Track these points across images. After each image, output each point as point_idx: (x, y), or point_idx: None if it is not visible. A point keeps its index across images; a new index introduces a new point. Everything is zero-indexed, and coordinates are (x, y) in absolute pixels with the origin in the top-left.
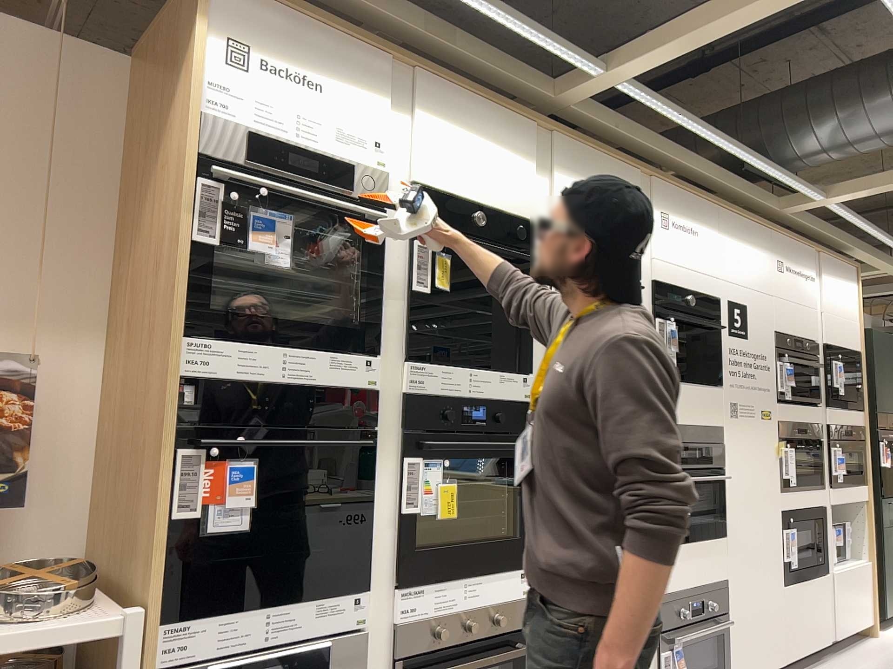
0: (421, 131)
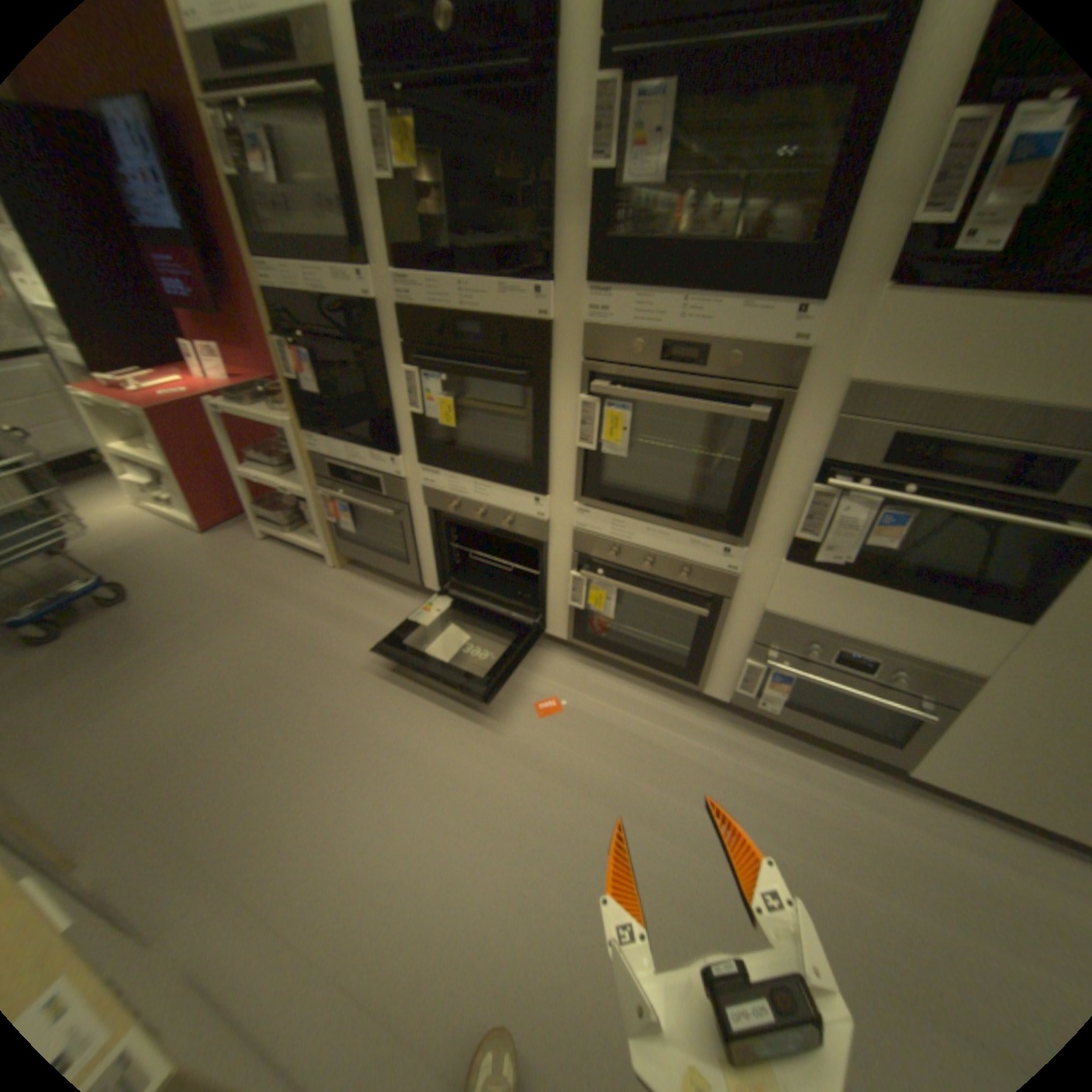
0: None
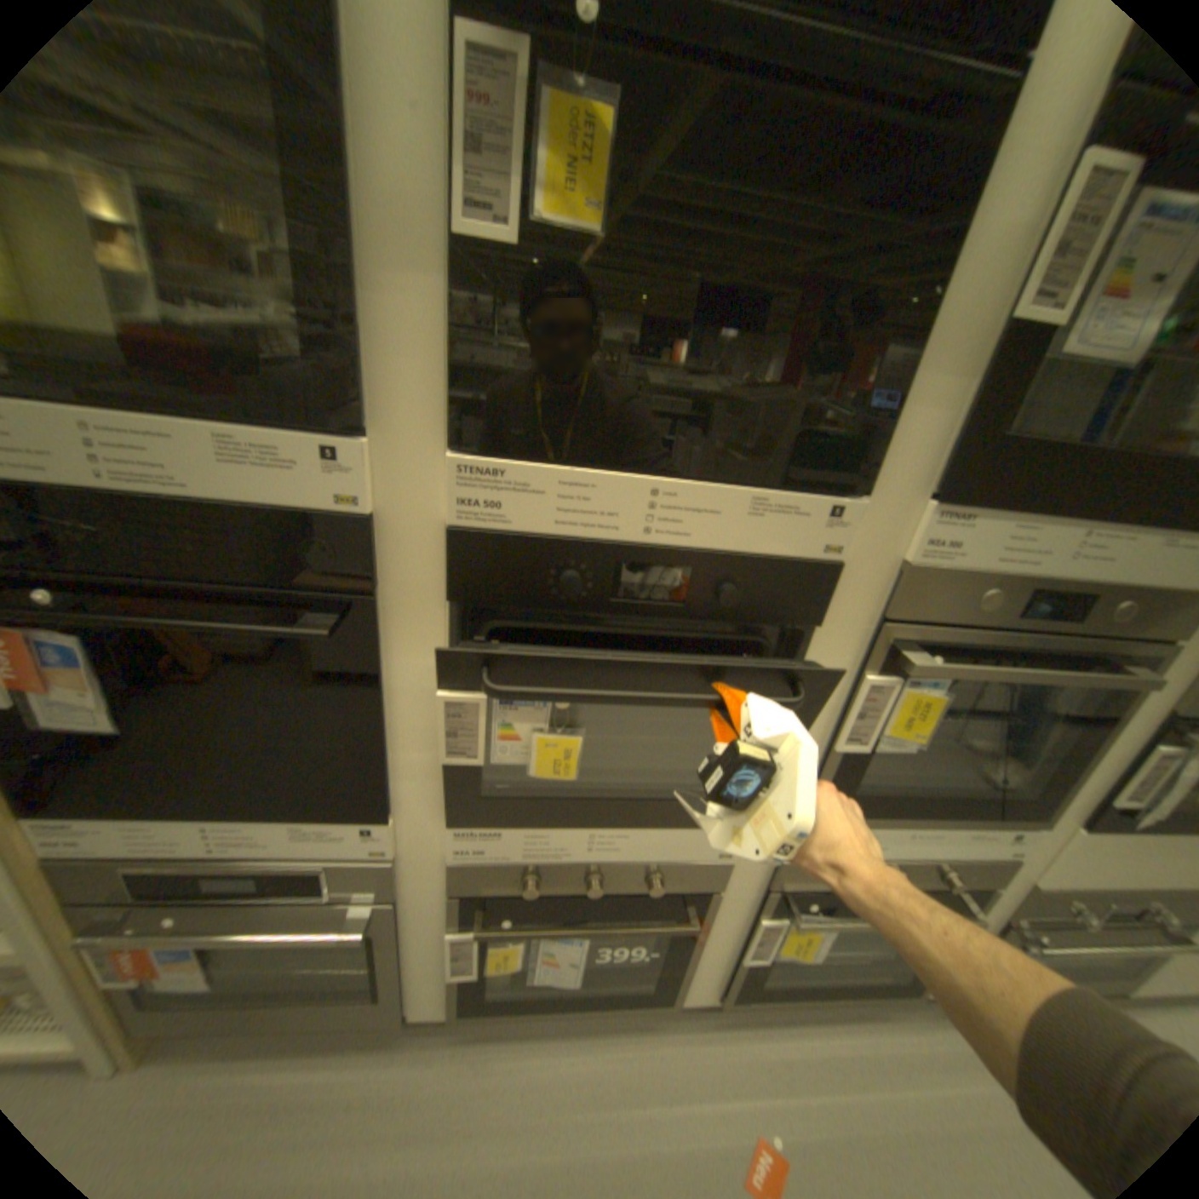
0: None
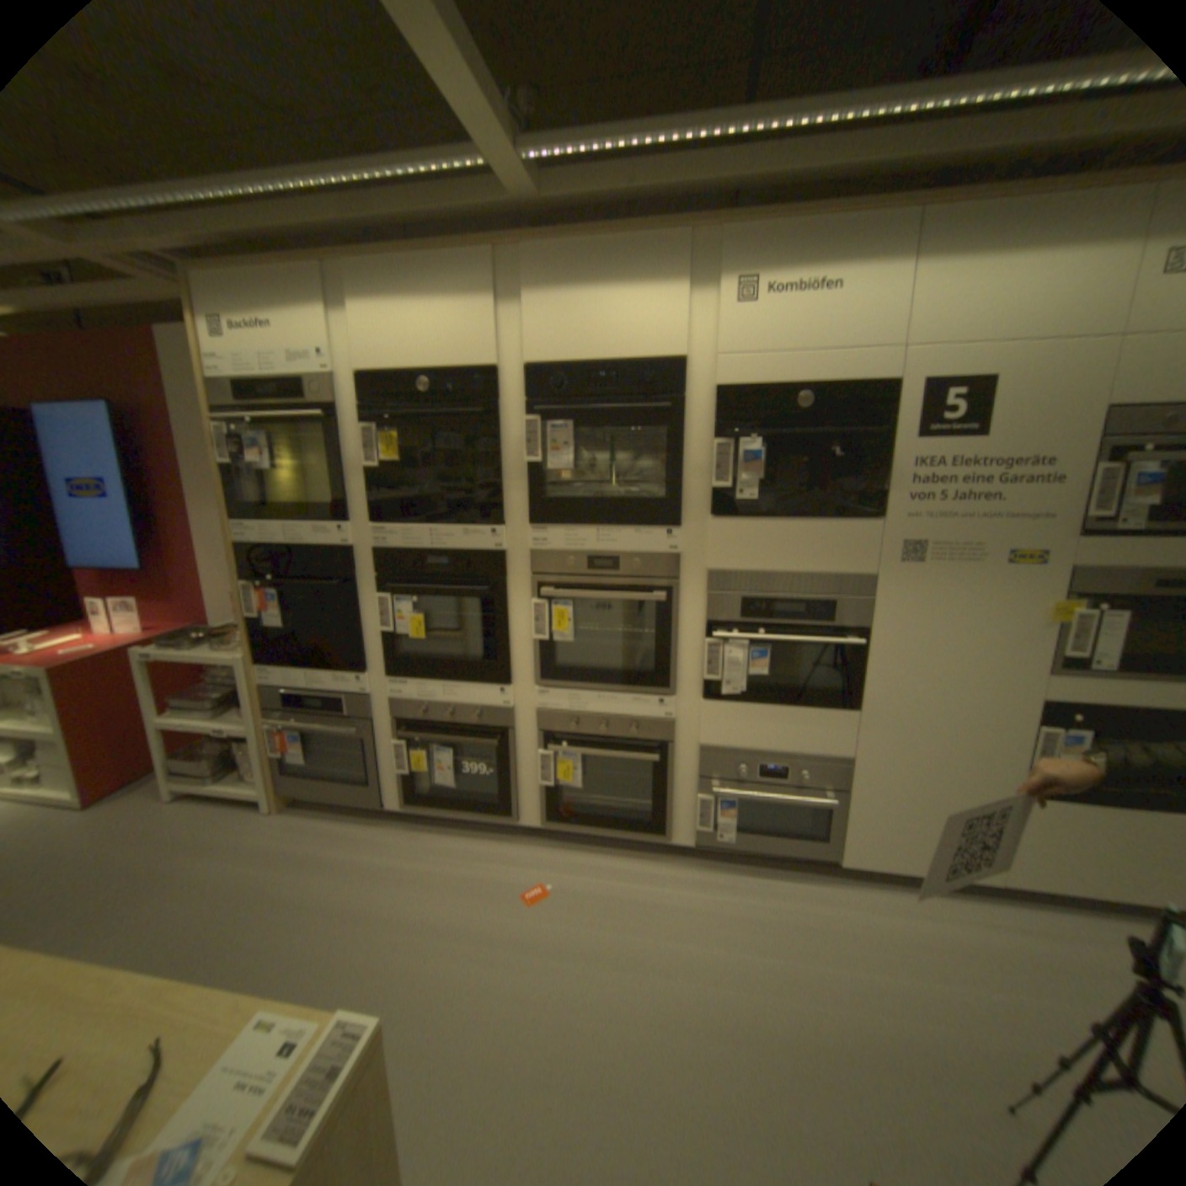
0: (349, 315)
